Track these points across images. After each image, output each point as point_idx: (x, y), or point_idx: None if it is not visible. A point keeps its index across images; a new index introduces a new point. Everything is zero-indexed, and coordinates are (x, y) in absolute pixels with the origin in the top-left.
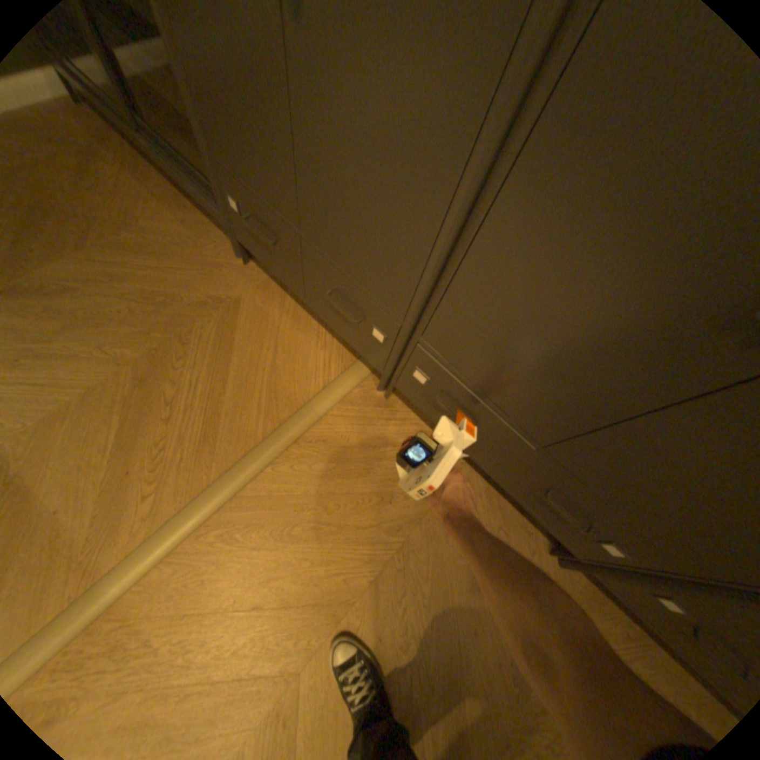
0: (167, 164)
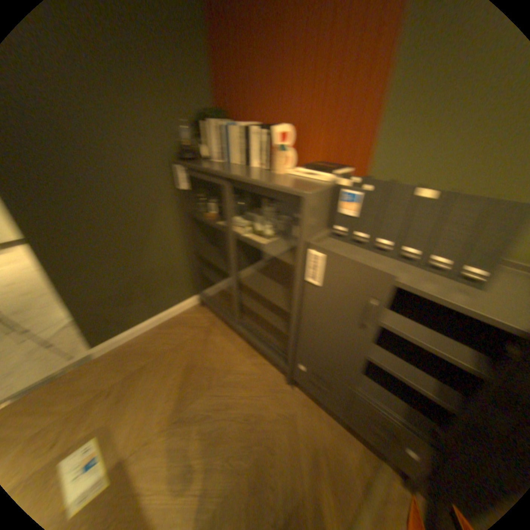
0: (254, 340)
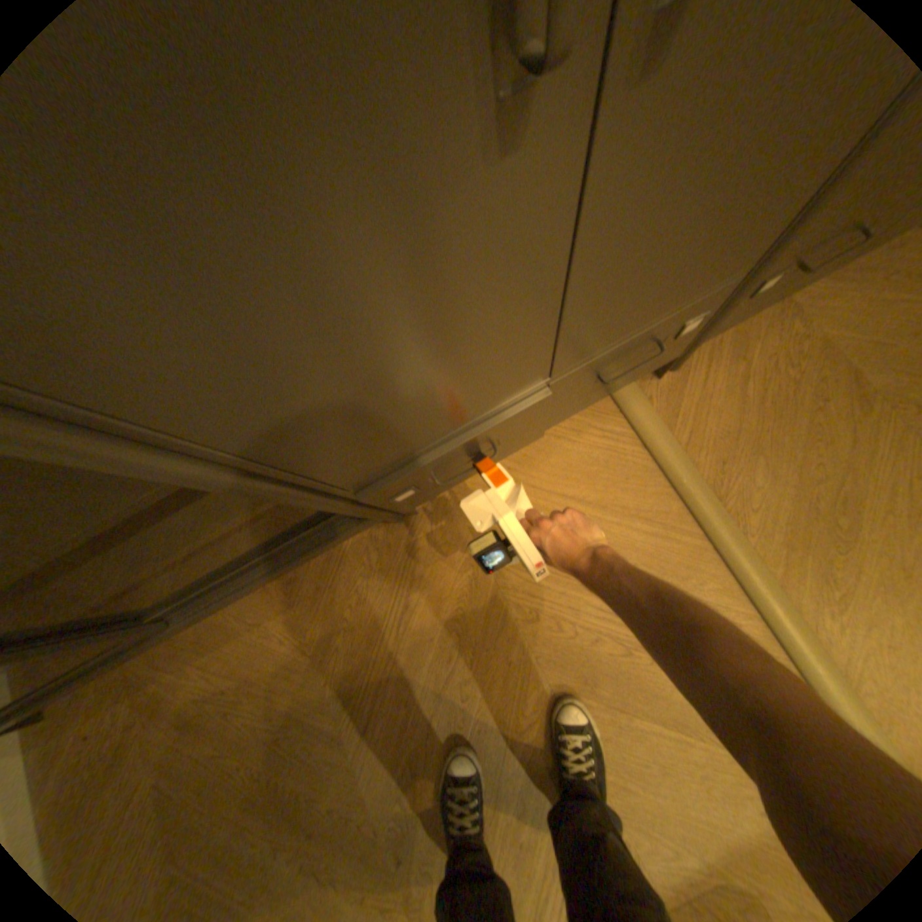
0: (248, 585)
